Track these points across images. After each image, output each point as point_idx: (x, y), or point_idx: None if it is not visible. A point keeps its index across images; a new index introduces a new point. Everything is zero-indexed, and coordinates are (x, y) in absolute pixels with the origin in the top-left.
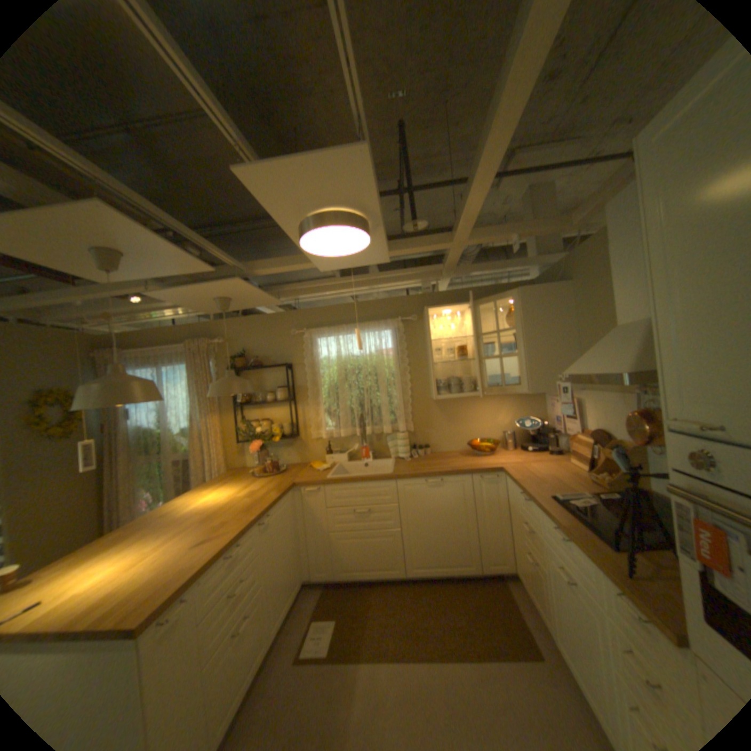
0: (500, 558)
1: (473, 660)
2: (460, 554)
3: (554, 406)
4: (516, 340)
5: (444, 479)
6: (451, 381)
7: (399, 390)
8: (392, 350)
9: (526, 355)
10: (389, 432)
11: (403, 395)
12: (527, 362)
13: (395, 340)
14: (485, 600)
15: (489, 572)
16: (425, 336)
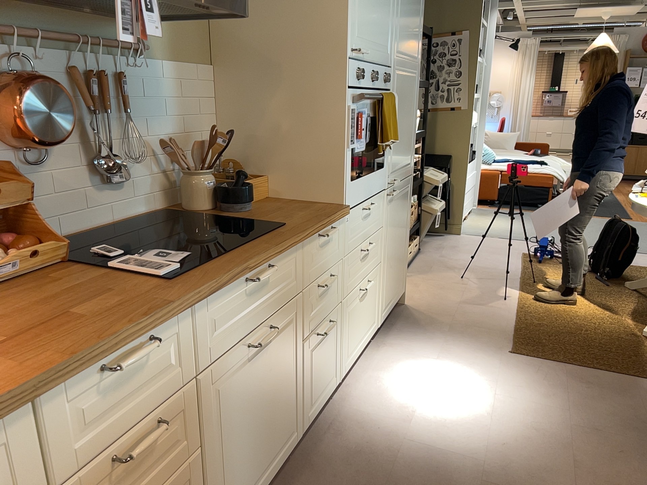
0: None
1: None
2: None
3: None
4: None
5: None
6: None
7: None
8: None
9: None
10: None
11: None
12: None
13: None
14: None
15: None
16: None
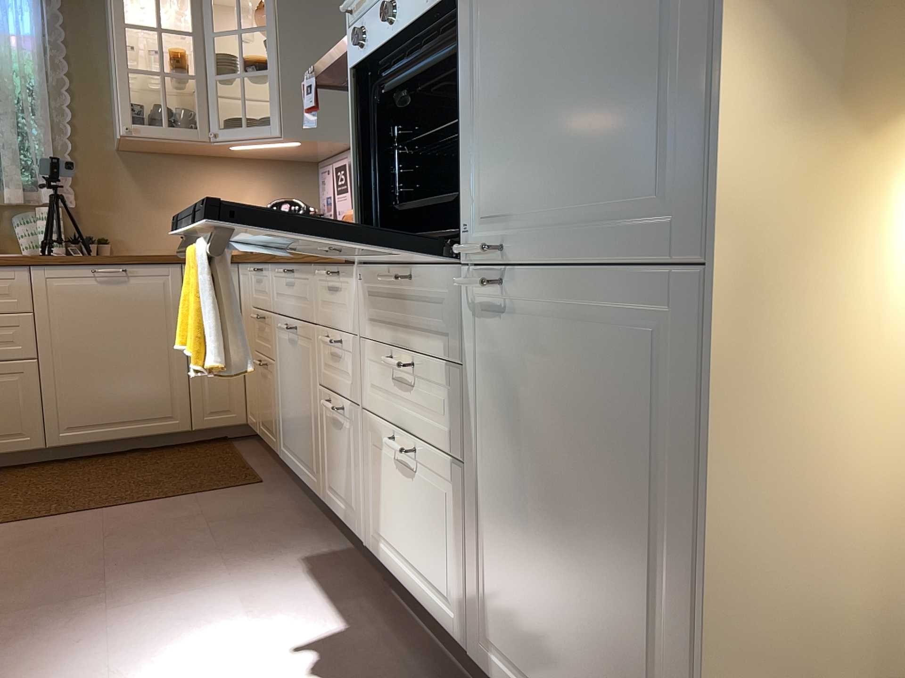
0: (222, 401)
1: (156, 499)
2: (153, 397)
3: (324, 181)
4: (269, 52)
5: (131, 269)
6: (155, 113)
7: (47, 122)
8: (32, 39)
9: (280, 75)
10: (21, 202)
11: (56, 137)
12: (280, 85)
13: (40, 18)
14: (191, 457)
15: (203, 423)
16: (109, 26)
